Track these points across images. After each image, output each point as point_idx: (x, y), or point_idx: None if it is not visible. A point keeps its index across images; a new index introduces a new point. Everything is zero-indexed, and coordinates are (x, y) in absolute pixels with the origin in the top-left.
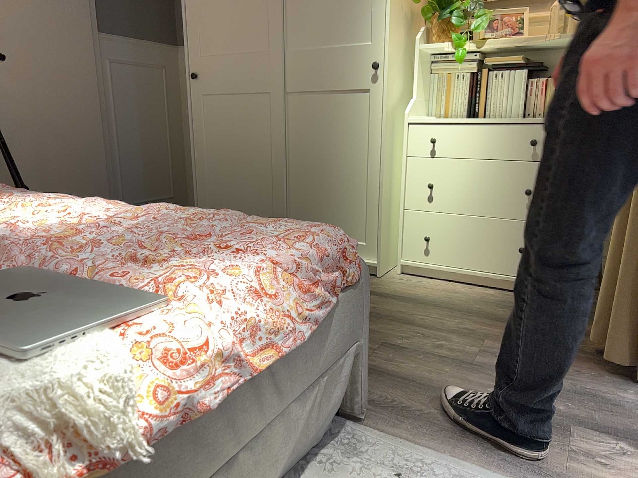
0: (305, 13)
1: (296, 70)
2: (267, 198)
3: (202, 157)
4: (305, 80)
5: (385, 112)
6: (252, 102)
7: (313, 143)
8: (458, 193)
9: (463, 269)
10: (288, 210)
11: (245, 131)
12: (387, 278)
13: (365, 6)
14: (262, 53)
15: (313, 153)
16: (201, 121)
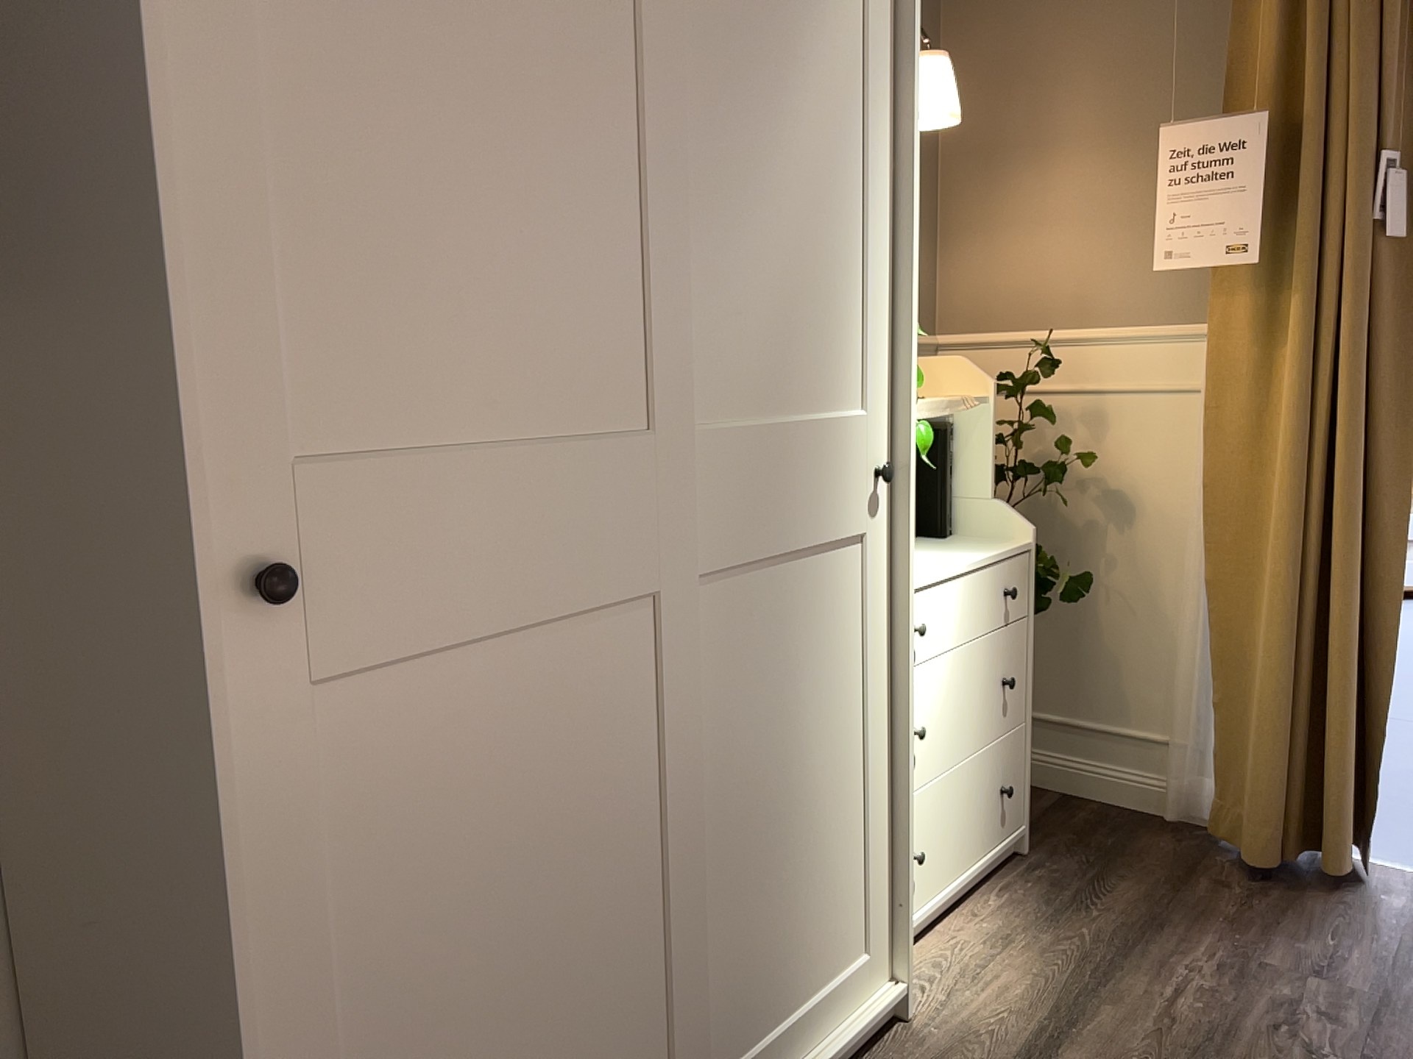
0: (731, 299)
1: (714, 491)
2: (647, 1021)
3: (317, 1050)
4: (739, 525)
5: (910, 586)
6: (588, 644)
7: (758, 730)
8: (944, 728)
9: (954, 883)
10: (701, 1012)
11: (560, 786)
12: (912, 1010)
13: (855, 309)
14: (632, 435)
15: (758, 764)
16: (302, 838)
